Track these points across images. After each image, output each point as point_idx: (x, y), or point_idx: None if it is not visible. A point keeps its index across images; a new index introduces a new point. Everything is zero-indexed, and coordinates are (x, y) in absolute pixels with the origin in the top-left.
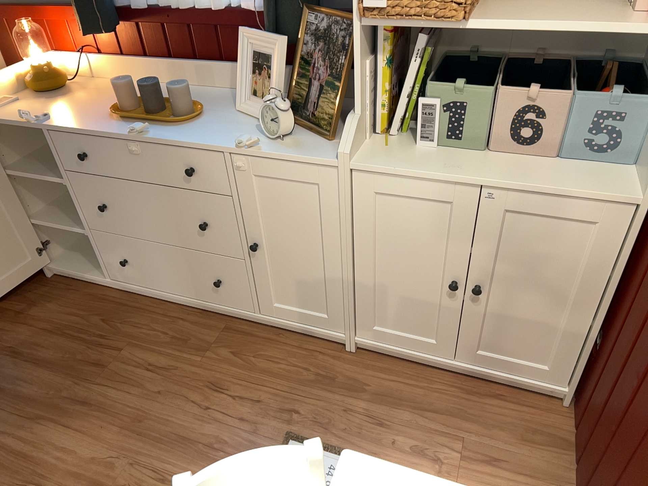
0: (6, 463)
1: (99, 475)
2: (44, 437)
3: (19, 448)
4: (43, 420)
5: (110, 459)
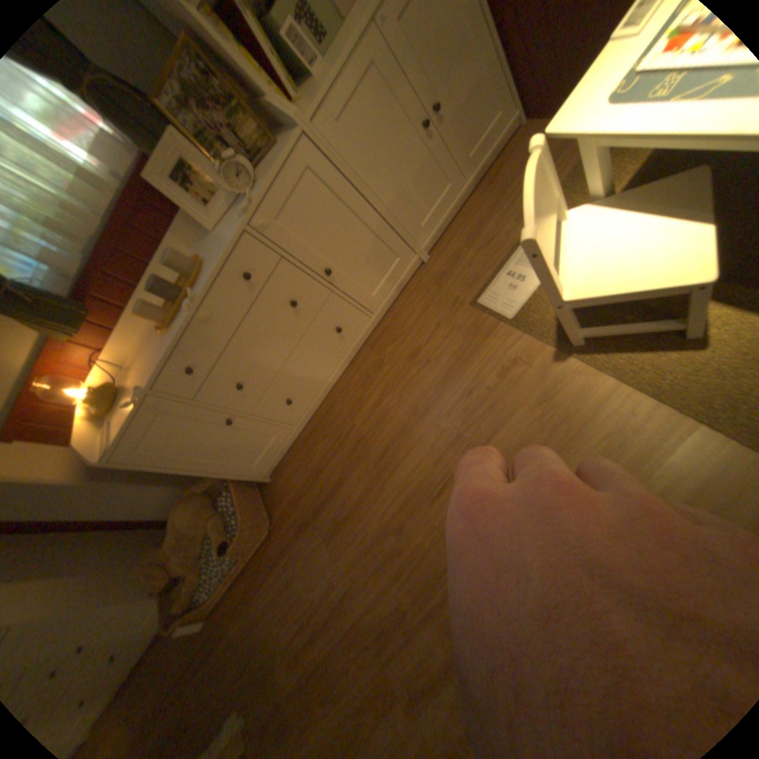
0: (405, 516)
1: (445, 442)
2: (397, 485)
3: (397, 505)
4: (382, 486)
5: (436, 434)
